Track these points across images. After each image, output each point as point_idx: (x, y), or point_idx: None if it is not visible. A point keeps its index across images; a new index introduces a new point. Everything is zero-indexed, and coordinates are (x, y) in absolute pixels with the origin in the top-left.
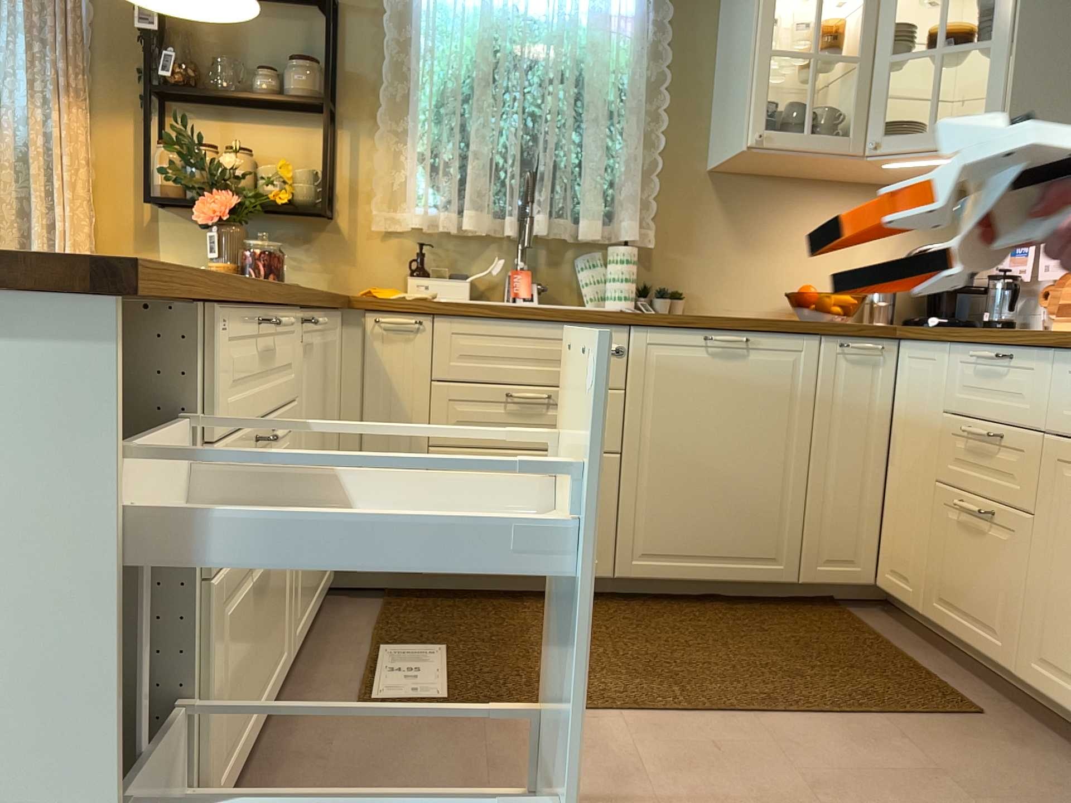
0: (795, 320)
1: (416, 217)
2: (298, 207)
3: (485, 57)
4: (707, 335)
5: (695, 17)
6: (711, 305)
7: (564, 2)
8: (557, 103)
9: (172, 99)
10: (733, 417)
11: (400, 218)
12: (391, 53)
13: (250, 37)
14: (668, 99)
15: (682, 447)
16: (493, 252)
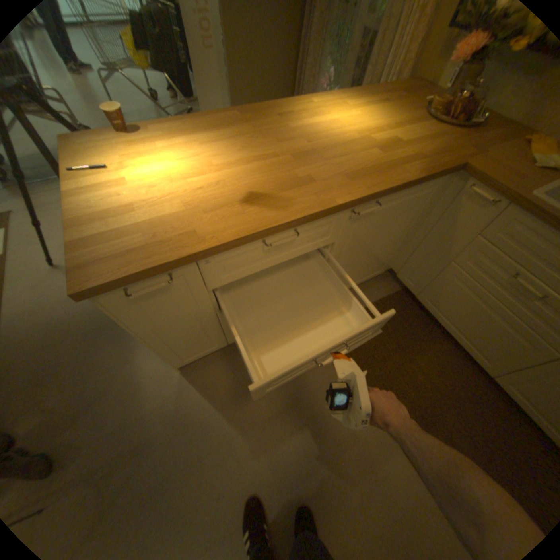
0: None
1: None
2: None
3: None
4: None
5: None
6: None
7: None
8: None
9: None
10: None
11: None
12: None
13: None
14: None
15: None
16: None
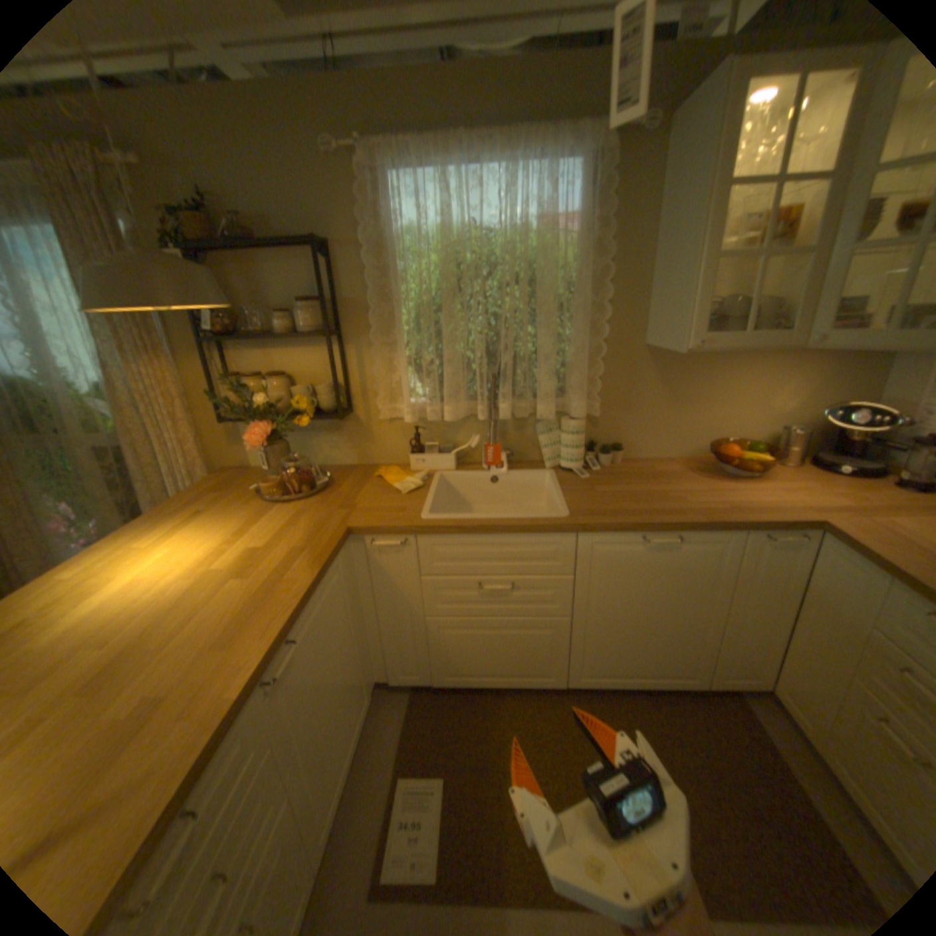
0: (725, 513)
1: (407, 414)
2: (324, 410)
3: (448, 276)
4: (645, 536)
5: (638, 202)
6: (643, 450)
7: (515, 208)
8: (513, 302)
9: (219, 336)
10: (664, 591)
11: (399, 408)
12: (372, 278)
13: (263, 277)
14: (611, 285)
15: (620, 612)
16: (471, 425)
